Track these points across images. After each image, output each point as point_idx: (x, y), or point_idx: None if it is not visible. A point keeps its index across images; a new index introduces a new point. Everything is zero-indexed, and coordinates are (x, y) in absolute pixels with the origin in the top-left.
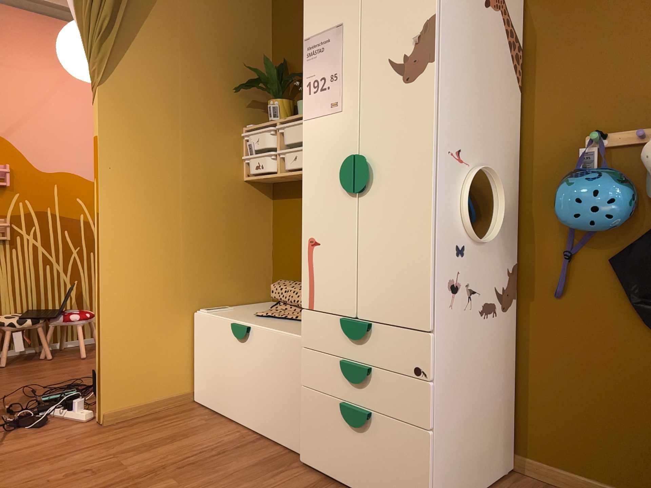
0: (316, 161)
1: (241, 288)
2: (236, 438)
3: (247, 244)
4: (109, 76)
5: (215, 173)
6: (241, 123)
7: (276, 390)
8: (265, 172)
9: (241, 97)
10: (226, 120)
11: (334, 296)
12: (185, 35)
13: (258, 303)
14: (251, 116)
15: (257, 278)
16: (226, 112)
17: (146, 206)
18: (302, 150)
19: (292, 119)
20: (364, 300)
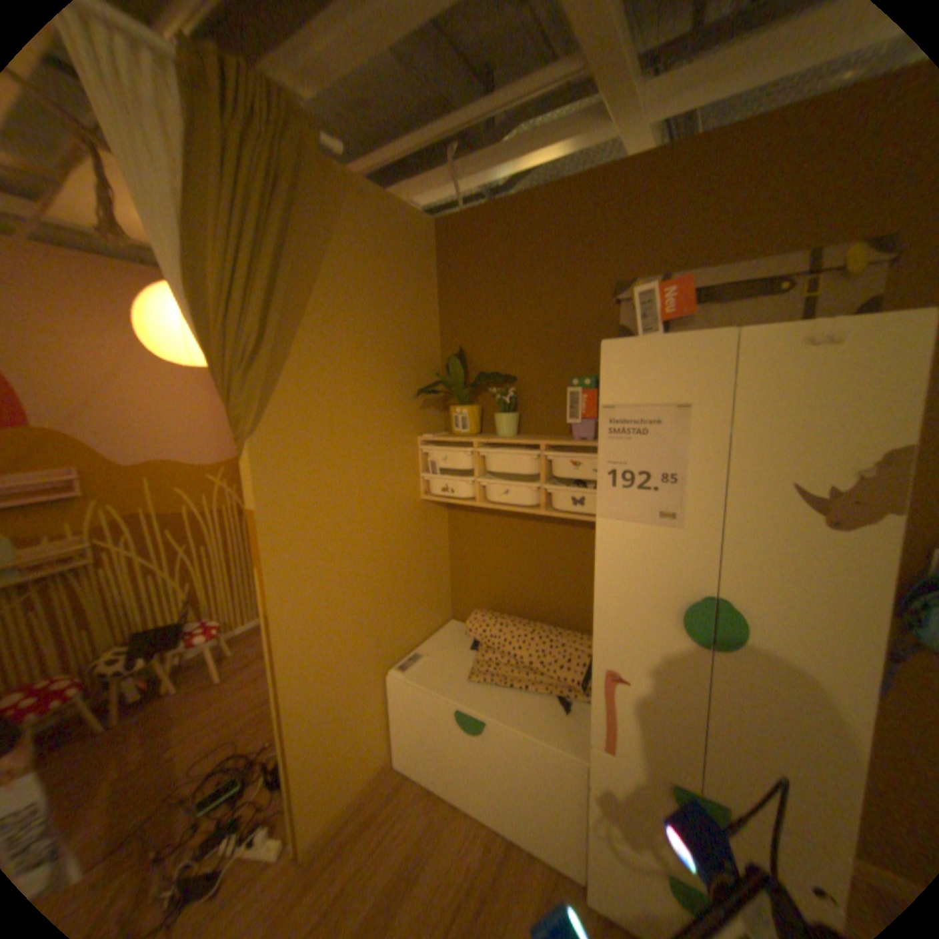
0: (626, 579)
1: (428, 620)
2: (486, 854)
3: (430, 571)
4: (262, 421)
5: (396, 503)
6: (417, 432)
7: (537, 804)
8: (457, 497)
9: (415, 400)
10: (402, 434)
11: (659, 755)
12: (351, 335)
13: (447, 632)
14: (426, 421)
15: (441, 601)
16: (402, 423)
17: (328, 580)
18: (520, 486)
19: (499, 442)
20: (720, 779)
